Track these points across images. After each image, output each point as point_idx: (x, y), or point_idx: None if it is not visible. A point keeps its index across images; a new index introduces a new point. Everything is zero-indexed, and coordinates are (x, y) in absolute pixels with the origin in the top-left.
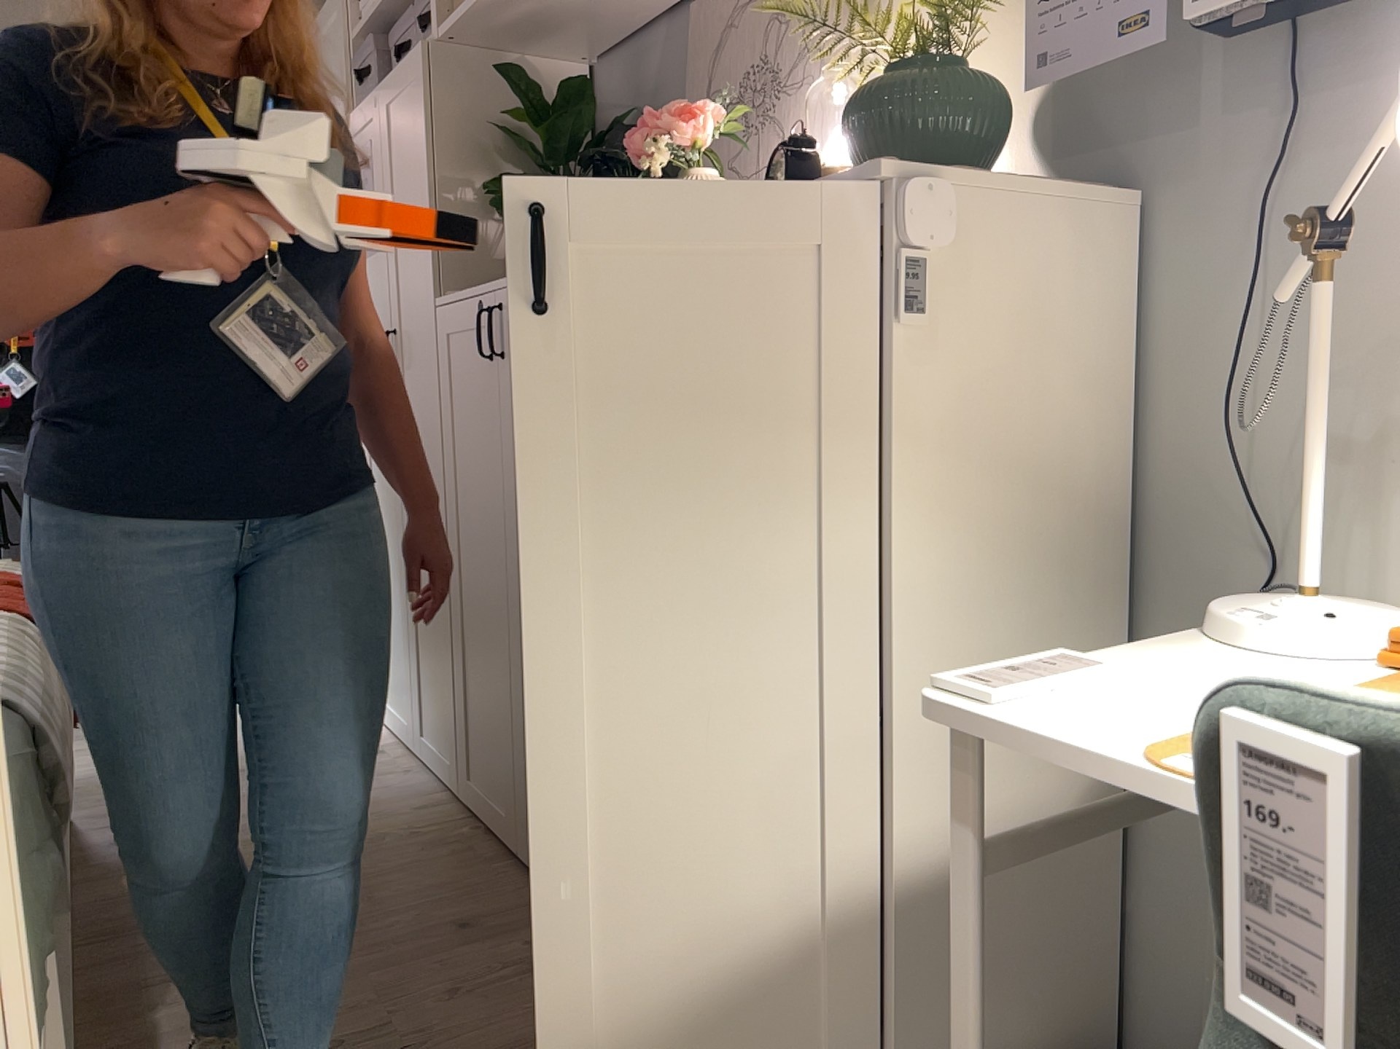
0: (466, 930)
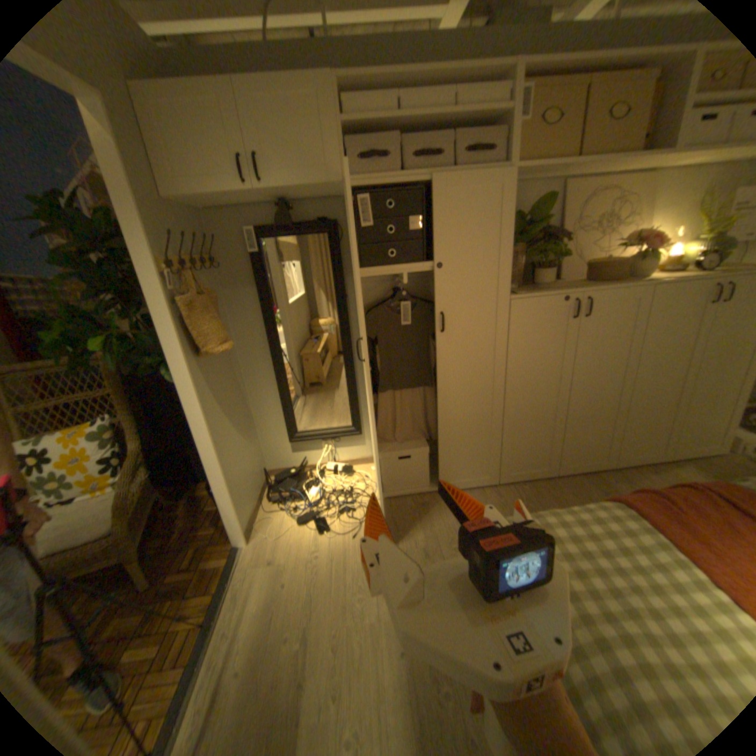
0: (605, 494)
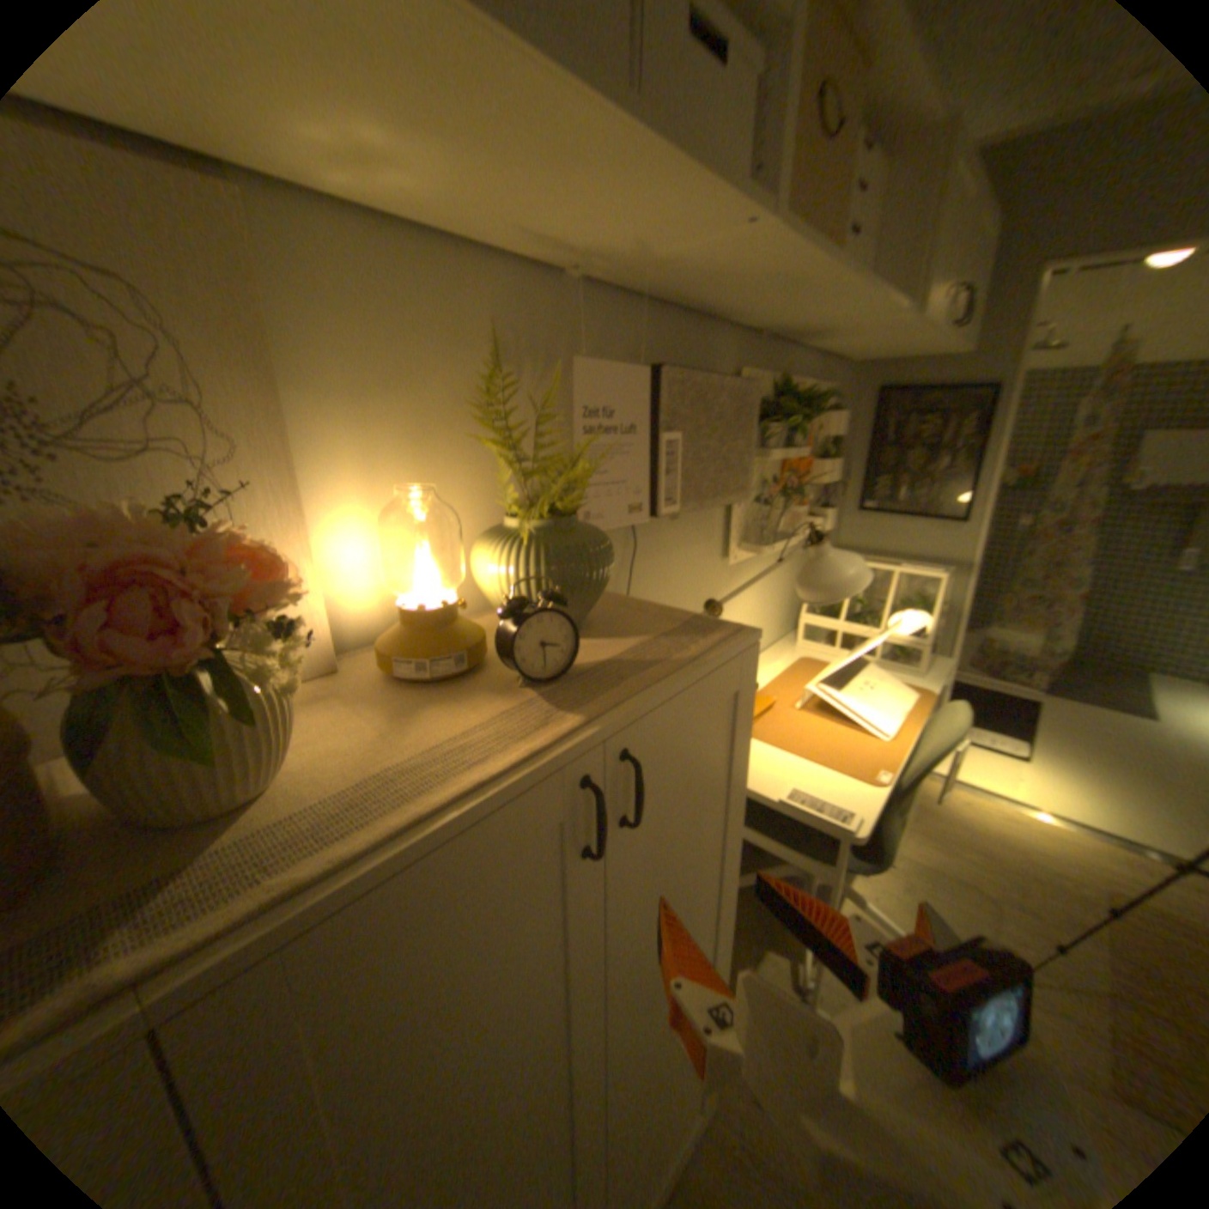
0: None
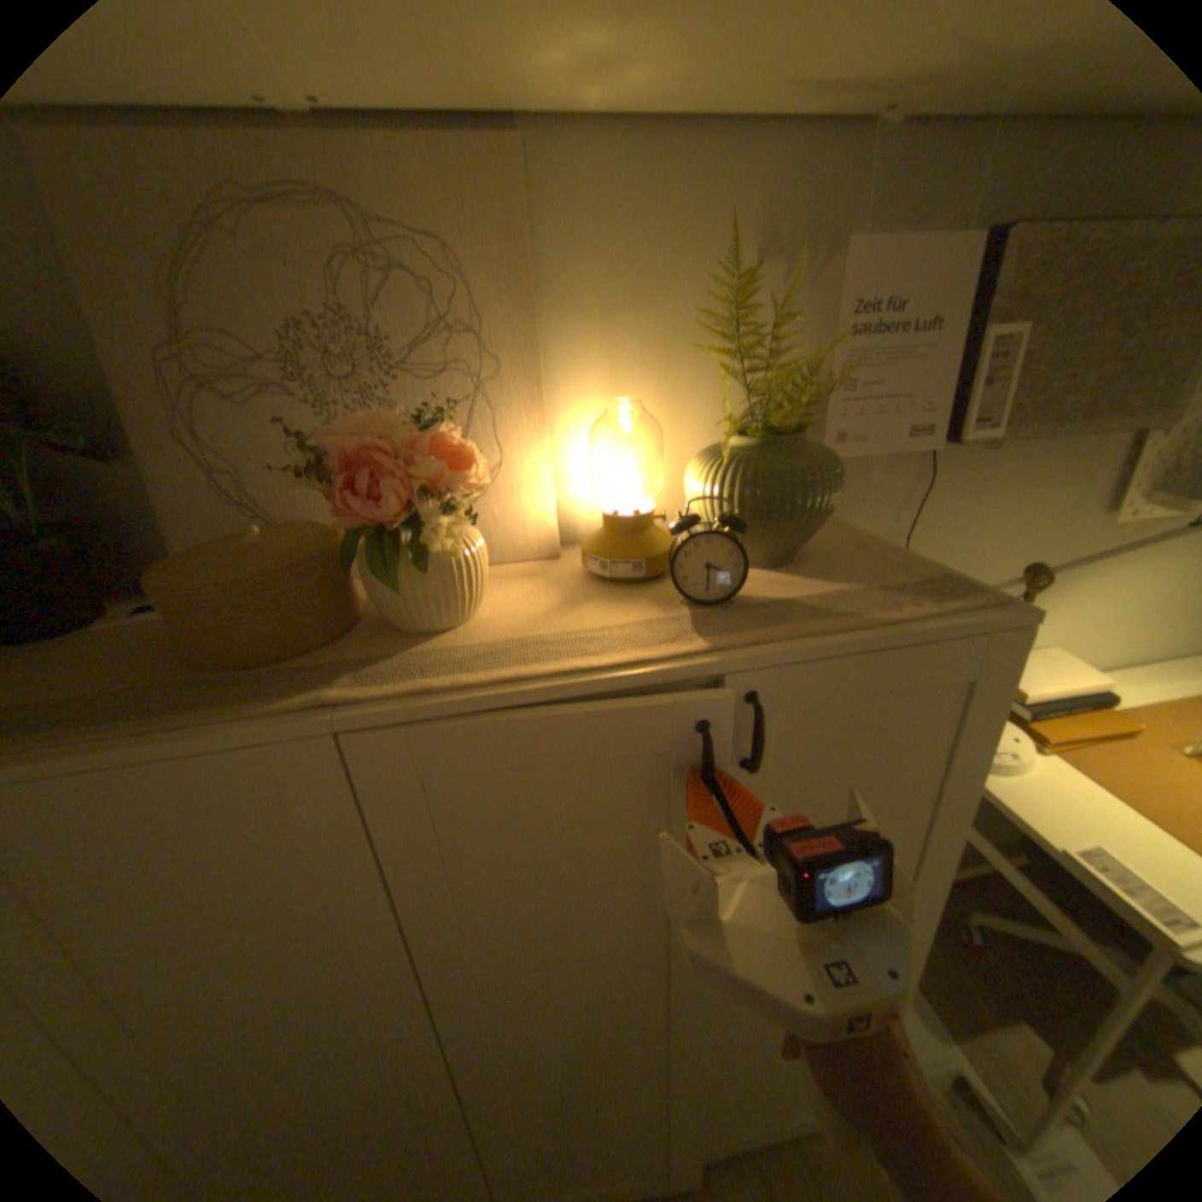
0: None
